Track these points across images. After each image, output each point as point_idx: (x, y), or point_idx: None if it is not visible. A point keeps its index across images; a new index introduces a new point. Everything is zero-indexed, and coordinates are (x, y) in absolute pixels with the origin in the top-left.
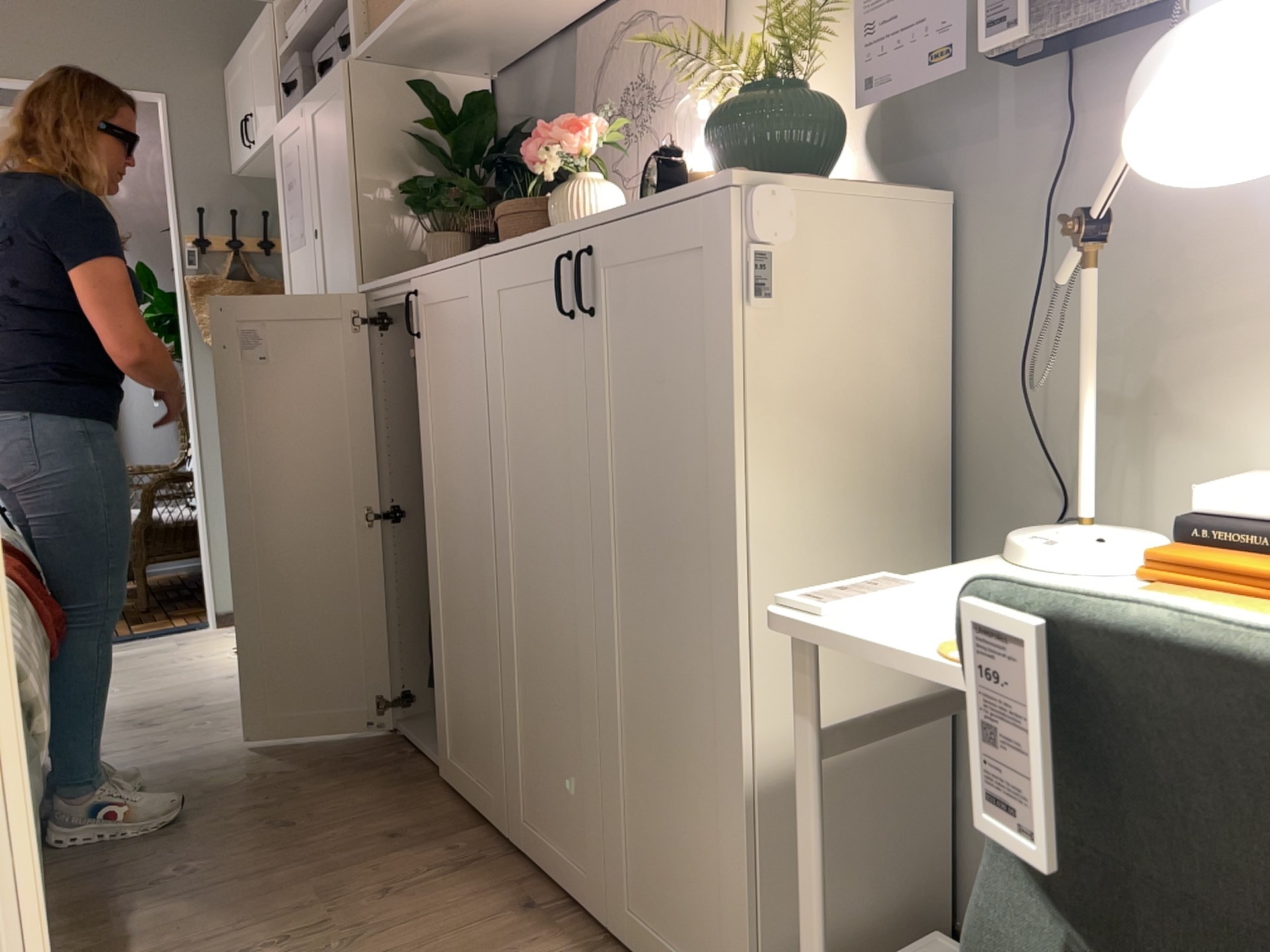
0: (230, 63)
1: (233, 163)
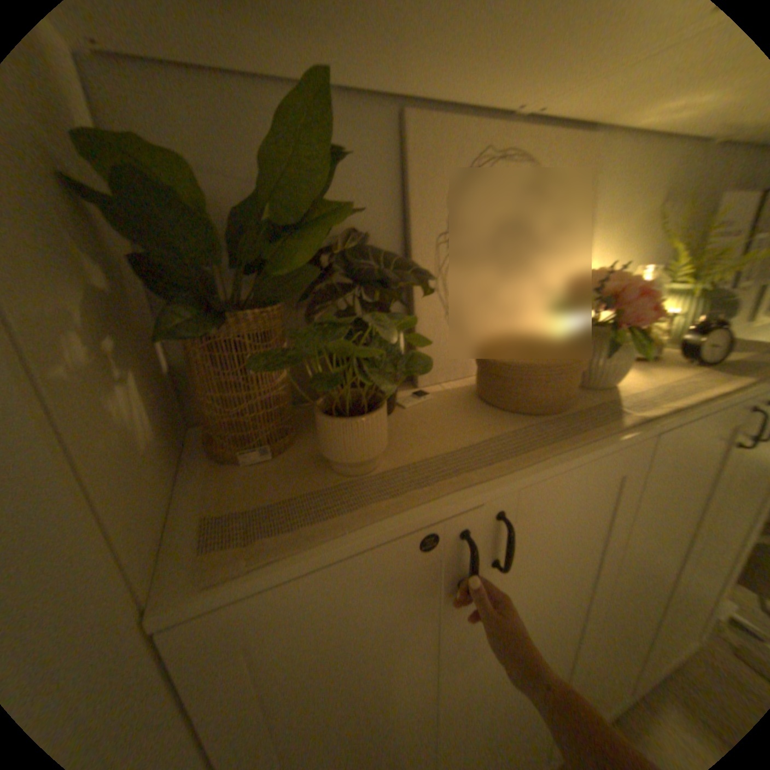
0: None
1: None
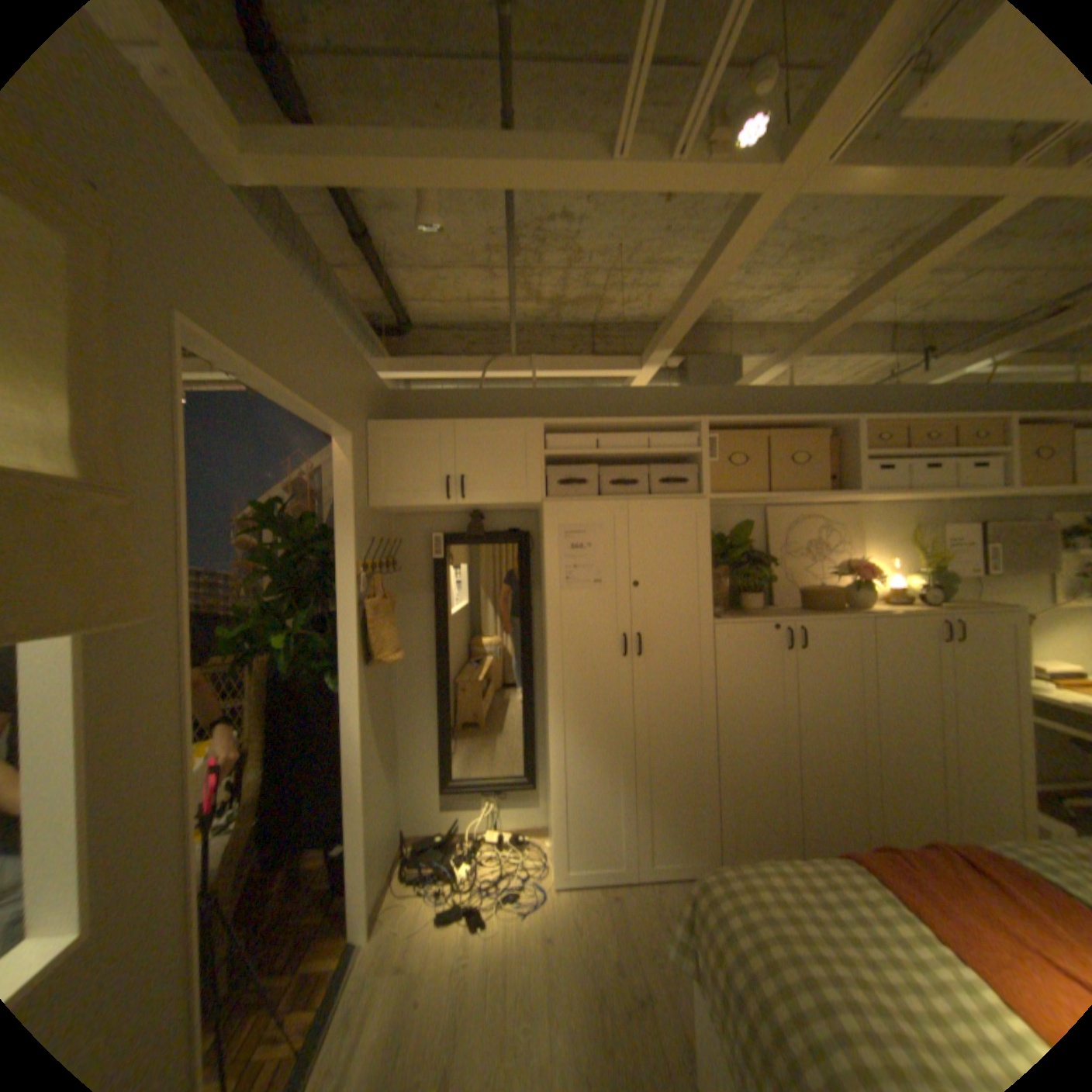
0: (397, 422)
1: (382, 499)
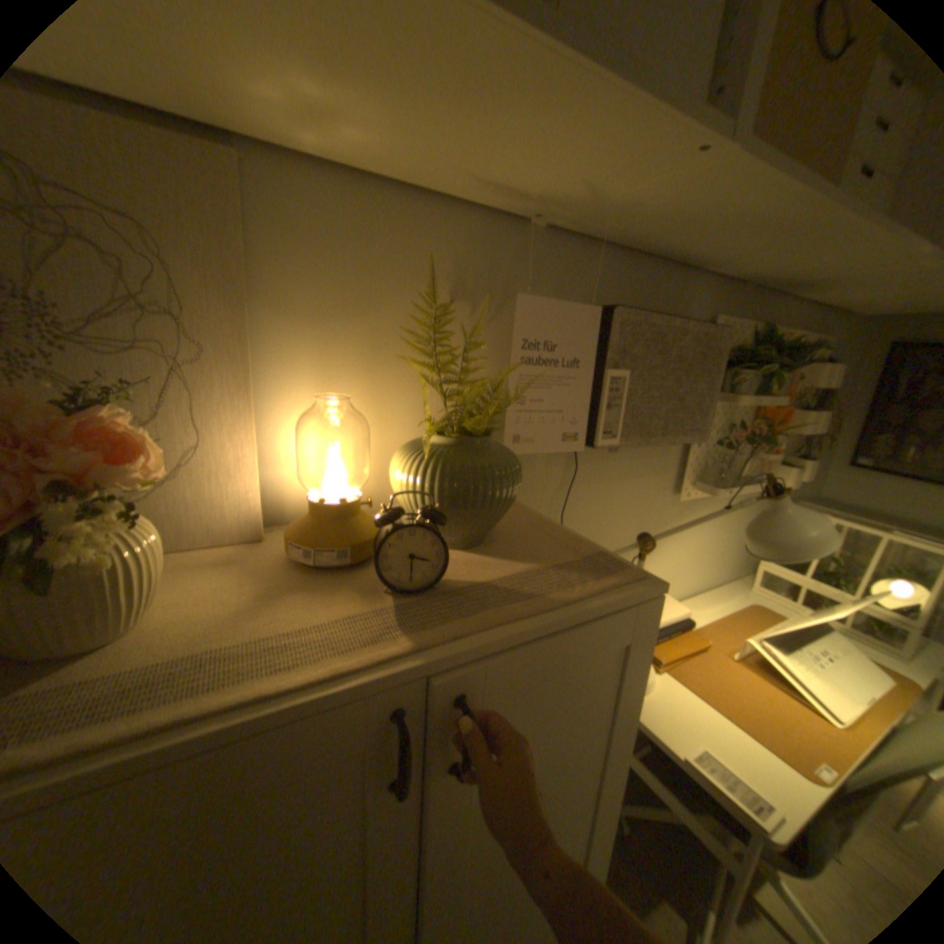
0: None
1: None
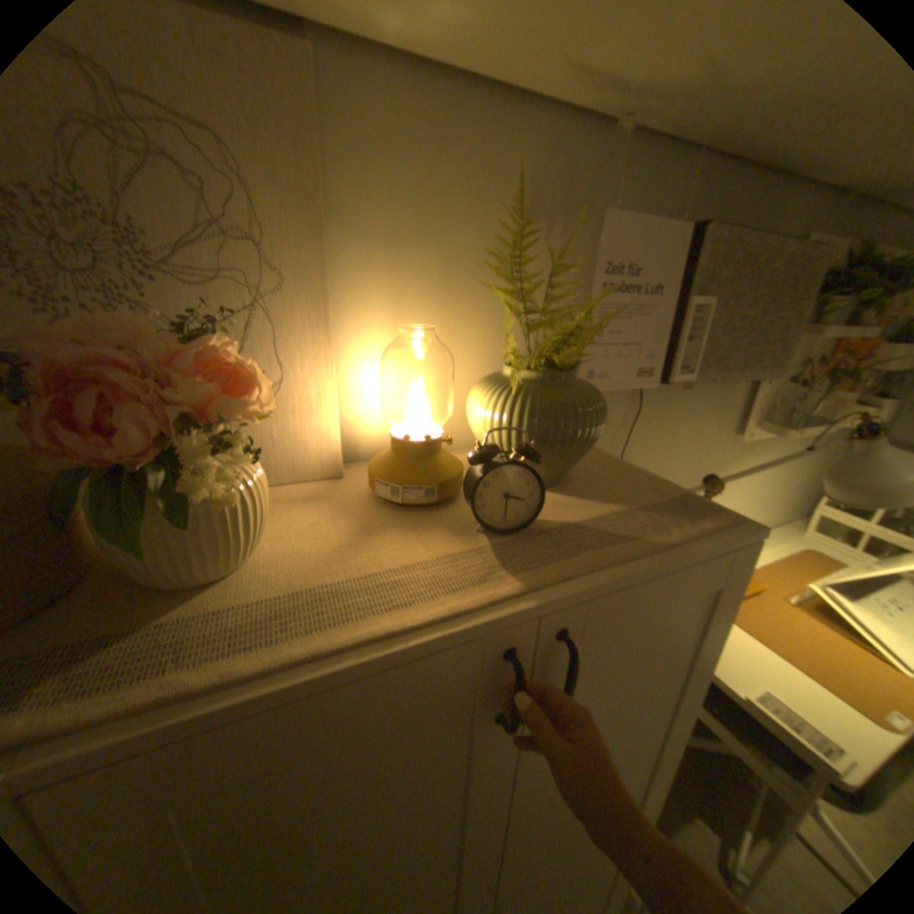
0: None
1: None
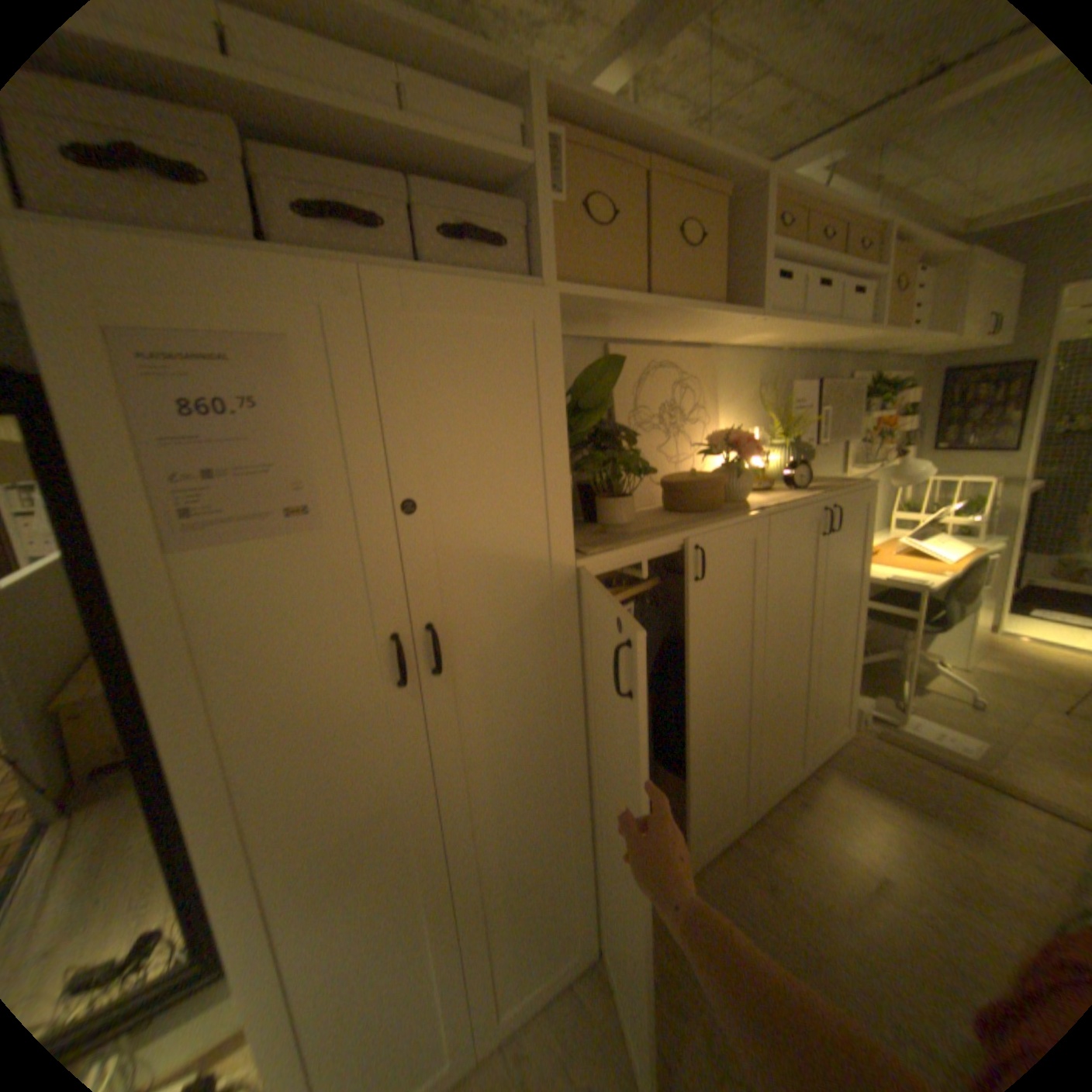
0: None
1: None
